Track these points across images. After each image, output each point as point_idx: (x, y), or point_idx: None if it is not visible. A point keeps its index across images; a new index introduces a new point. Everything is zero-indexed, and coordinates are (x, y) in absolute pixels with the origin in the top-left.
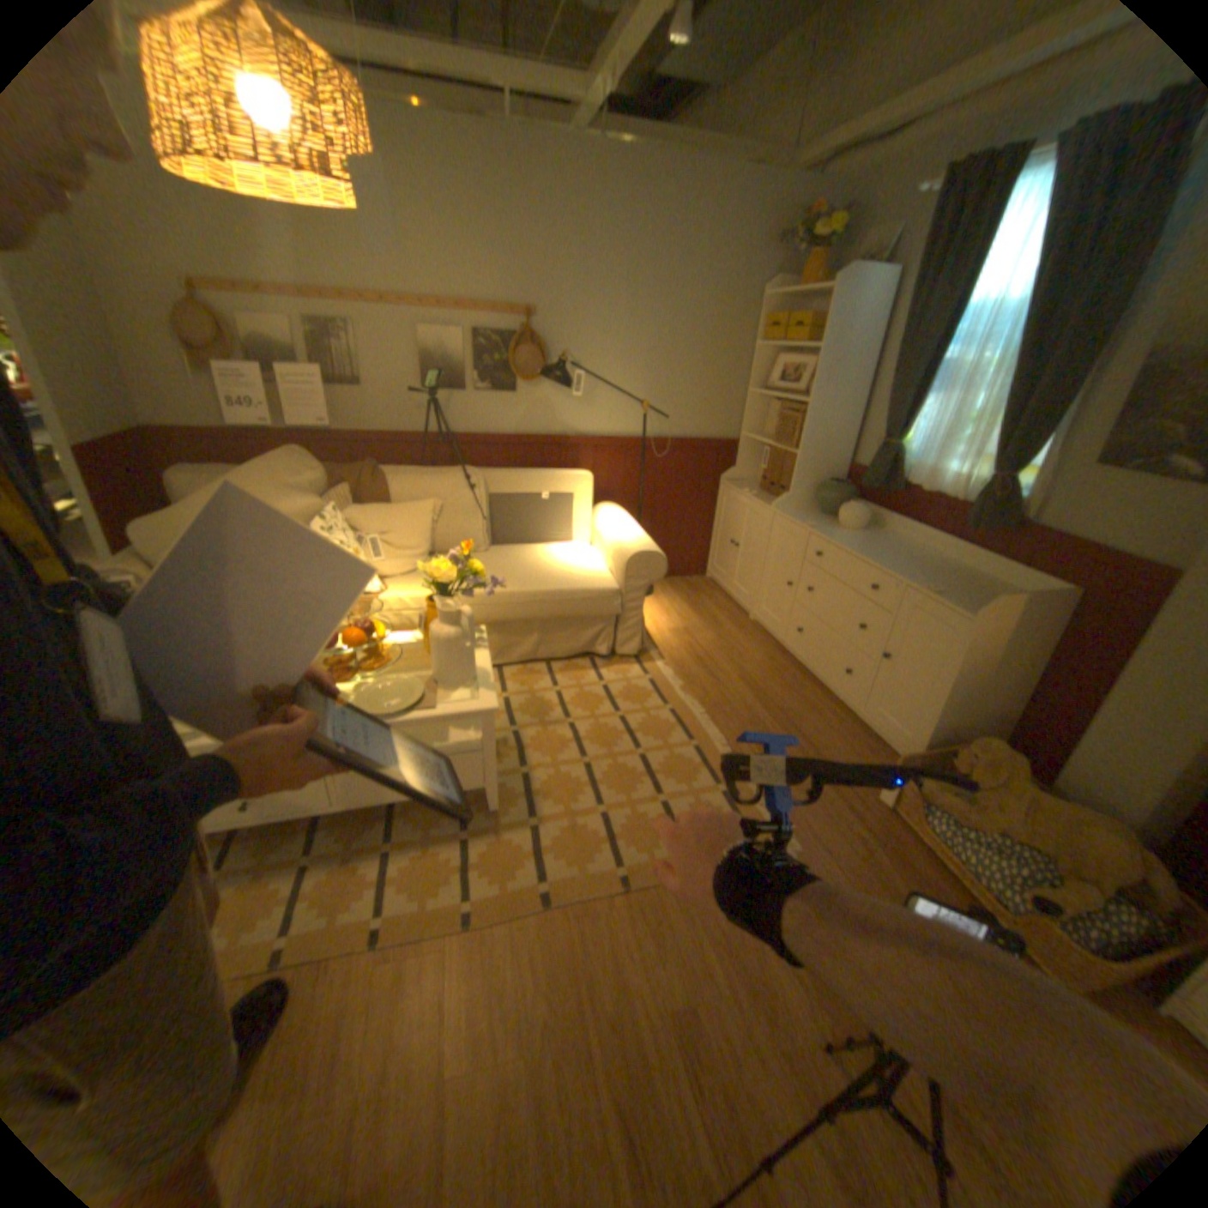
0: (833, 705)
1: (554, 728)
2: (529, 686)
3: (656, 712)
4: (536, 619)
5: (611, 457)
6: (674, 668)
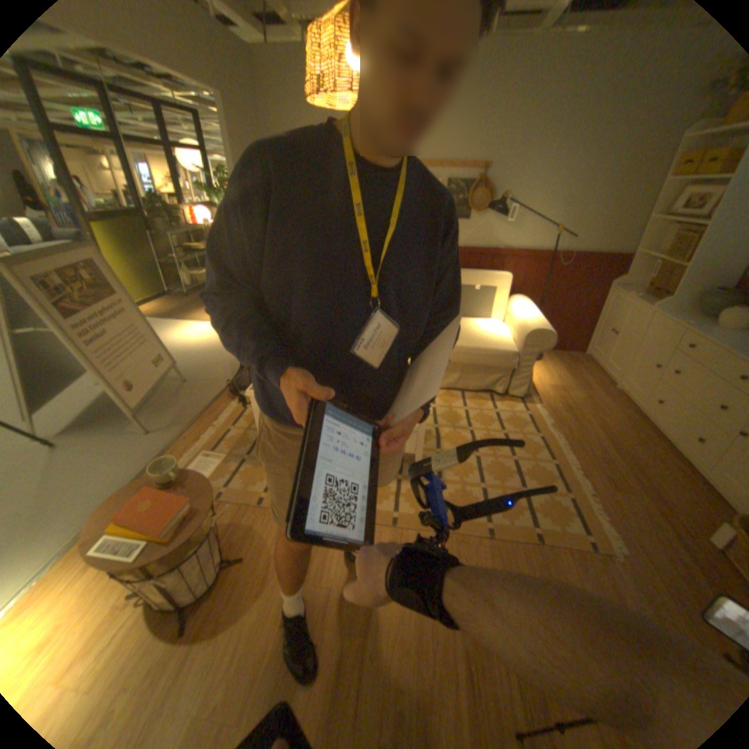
0: (681, 463)
1: (460, 431)
2: (448, 403)
3: (531, 437)
4: (460, 363)
5: (528, 264)
6: (549, 411)
